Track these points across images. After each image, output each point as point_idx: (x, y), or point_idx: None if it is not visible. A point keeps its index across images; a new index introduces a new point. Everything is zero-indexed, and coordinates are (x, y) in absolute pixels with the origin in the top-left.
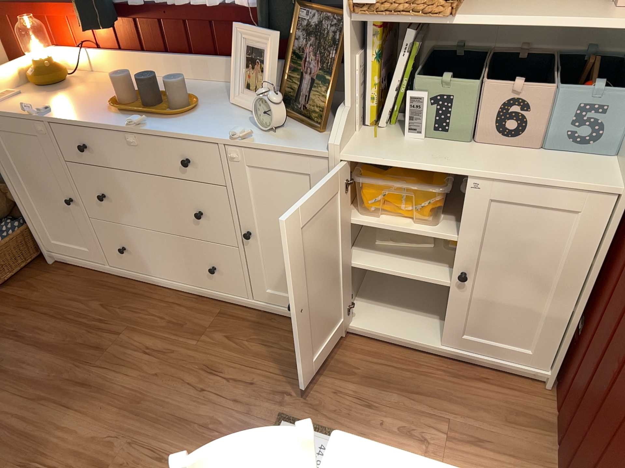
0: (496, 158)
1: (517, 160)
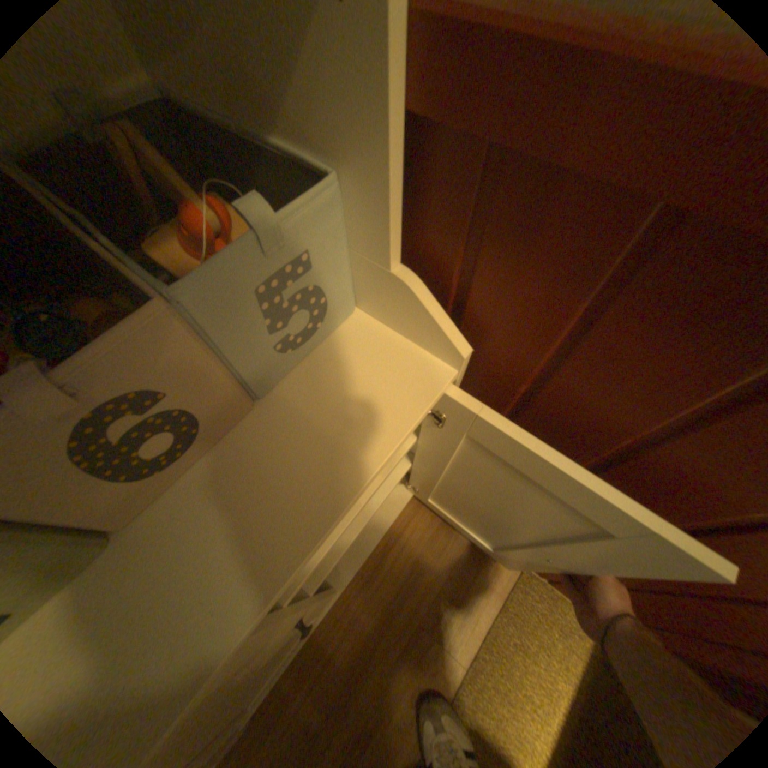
0: (222, 527)
1: (262, 482)
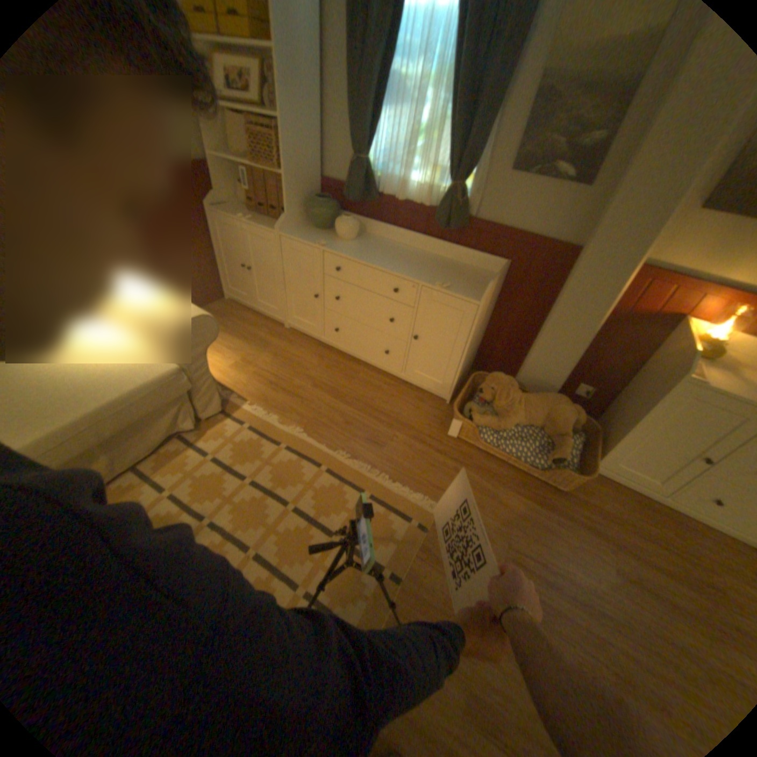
0: None
1: None
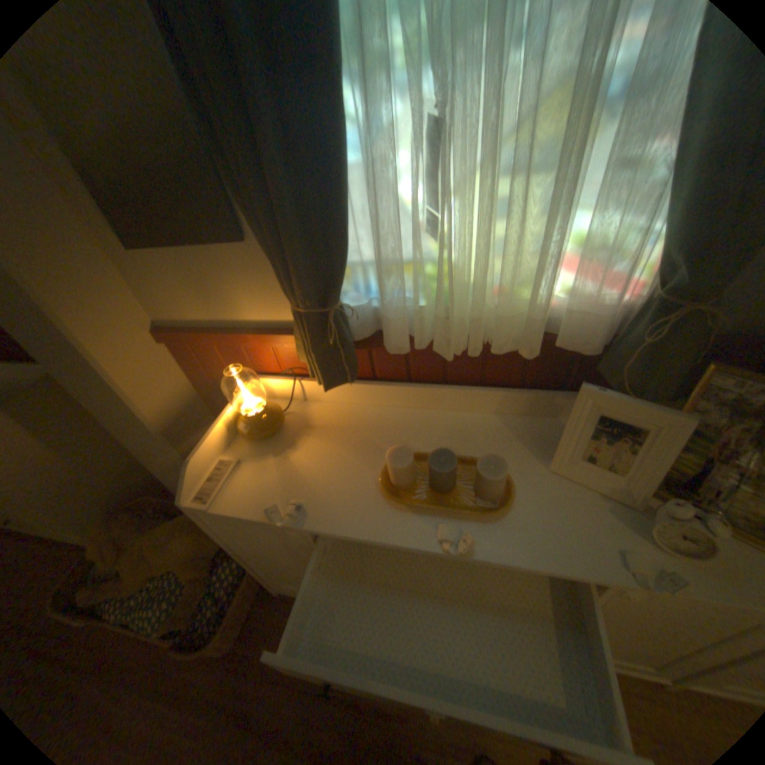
0: None
1: None
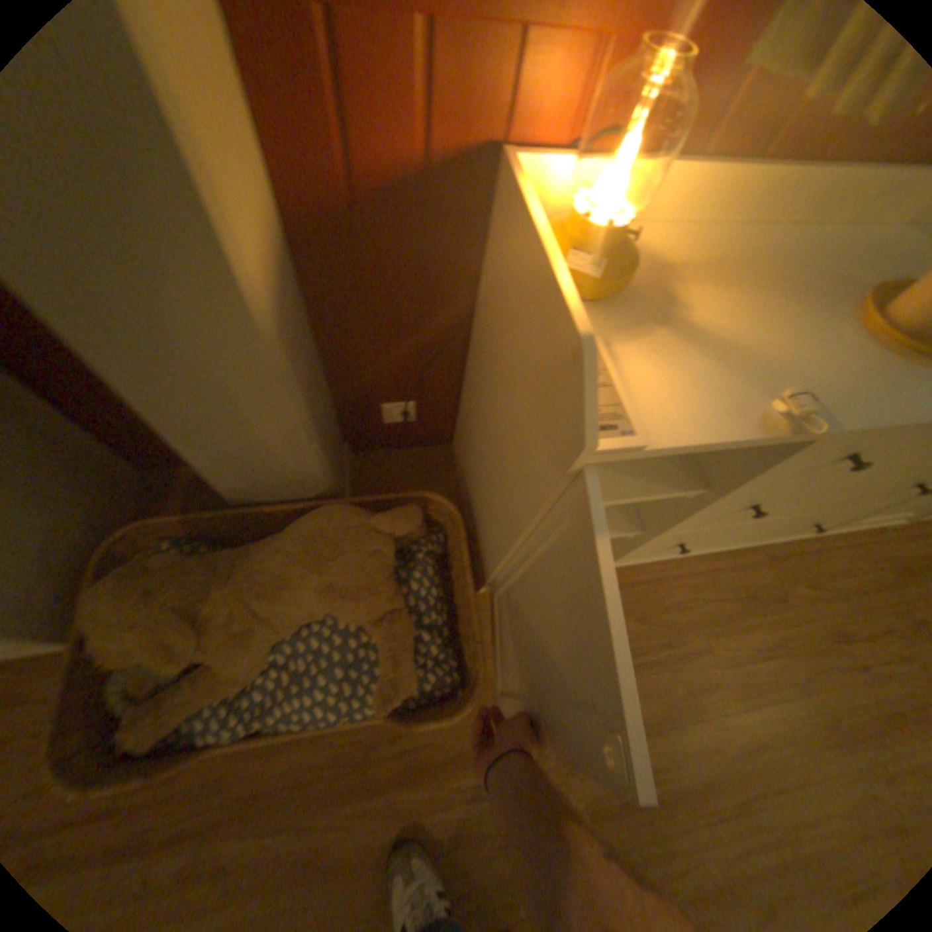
0: None
1: None
